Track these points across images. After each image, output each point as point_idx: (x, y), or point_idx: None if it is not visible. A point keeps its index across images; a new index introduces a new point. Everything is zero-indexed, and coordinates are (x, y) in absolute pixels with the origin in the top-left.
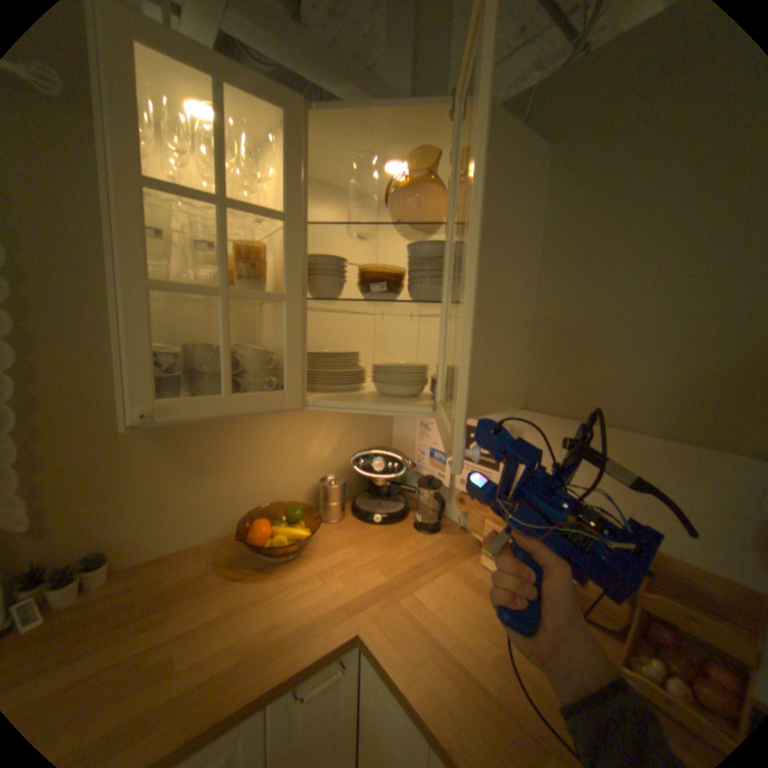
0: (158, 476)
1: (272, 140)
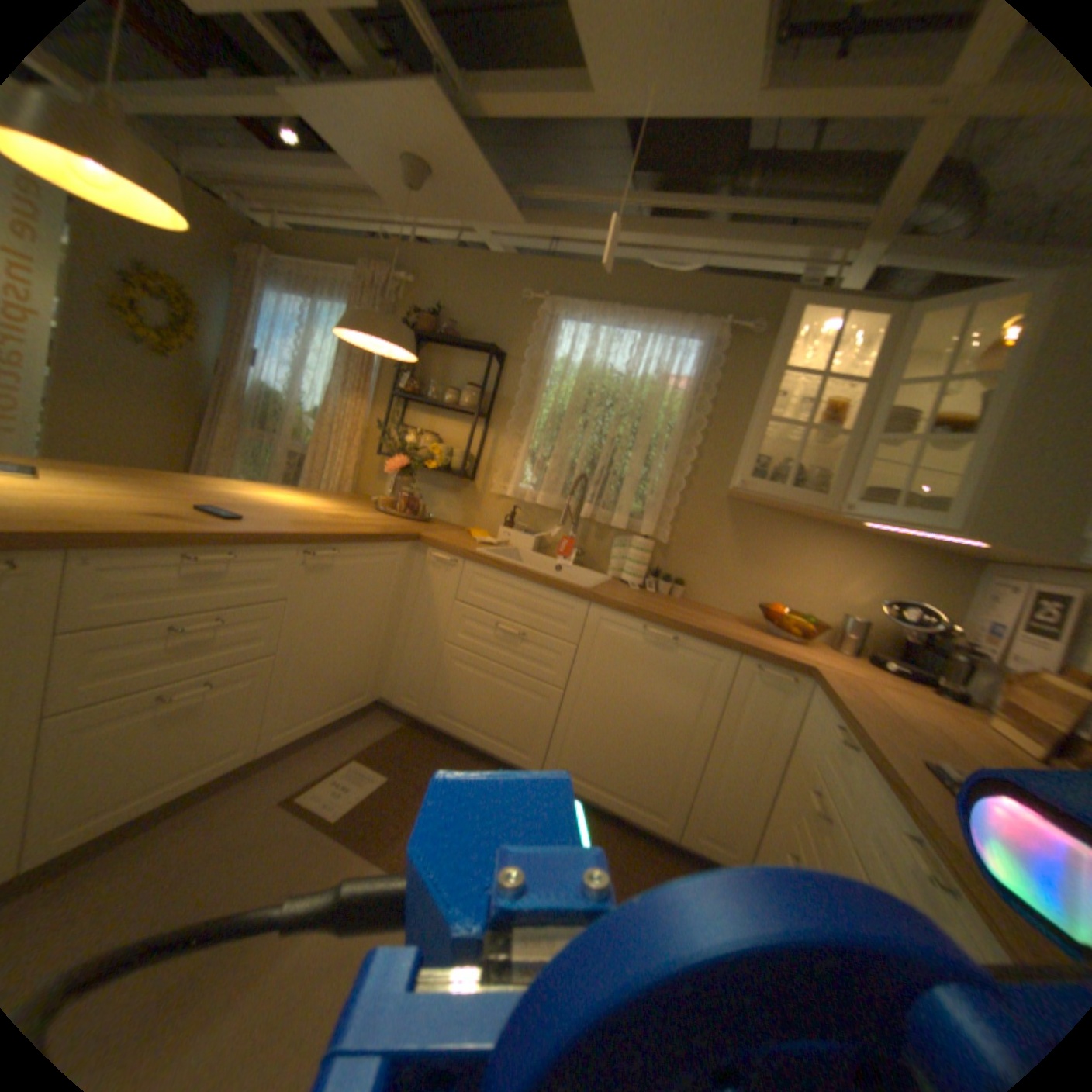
0: (726, 551)
1: (885, 333)
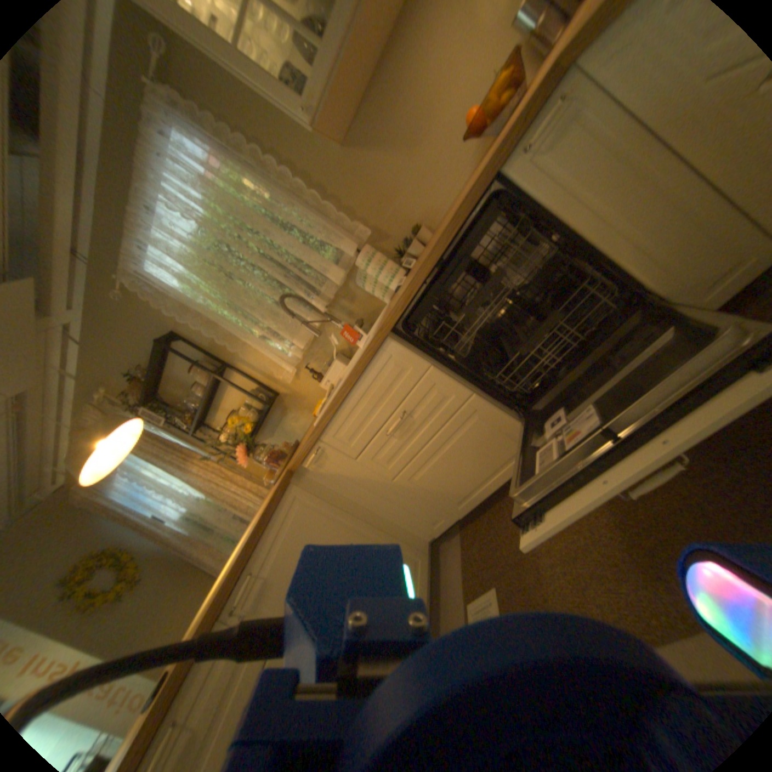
0: (397, 163)
1: None
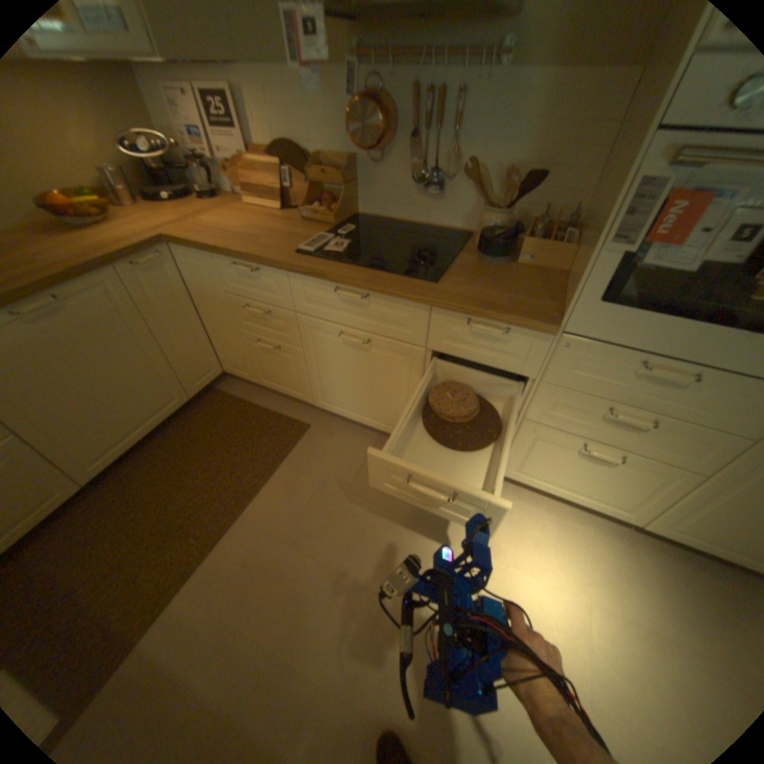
0: None
1: None
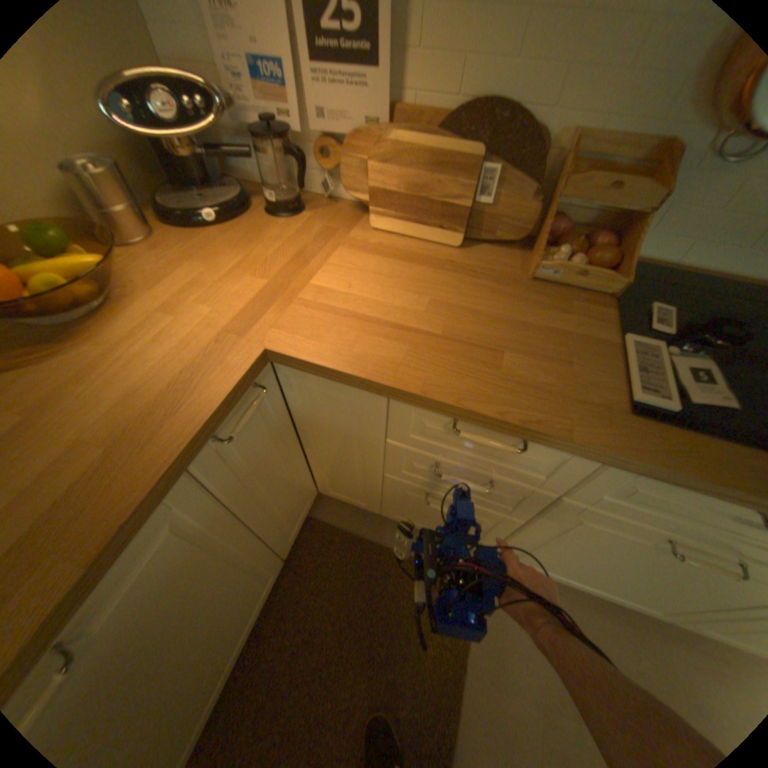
0: None
1: None
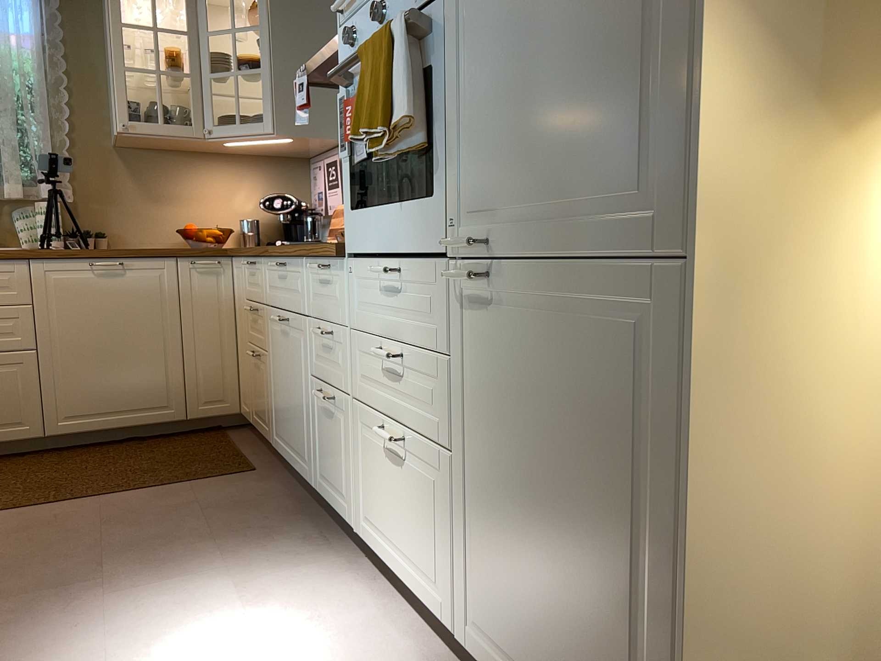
0: (132, 195)
1: None
